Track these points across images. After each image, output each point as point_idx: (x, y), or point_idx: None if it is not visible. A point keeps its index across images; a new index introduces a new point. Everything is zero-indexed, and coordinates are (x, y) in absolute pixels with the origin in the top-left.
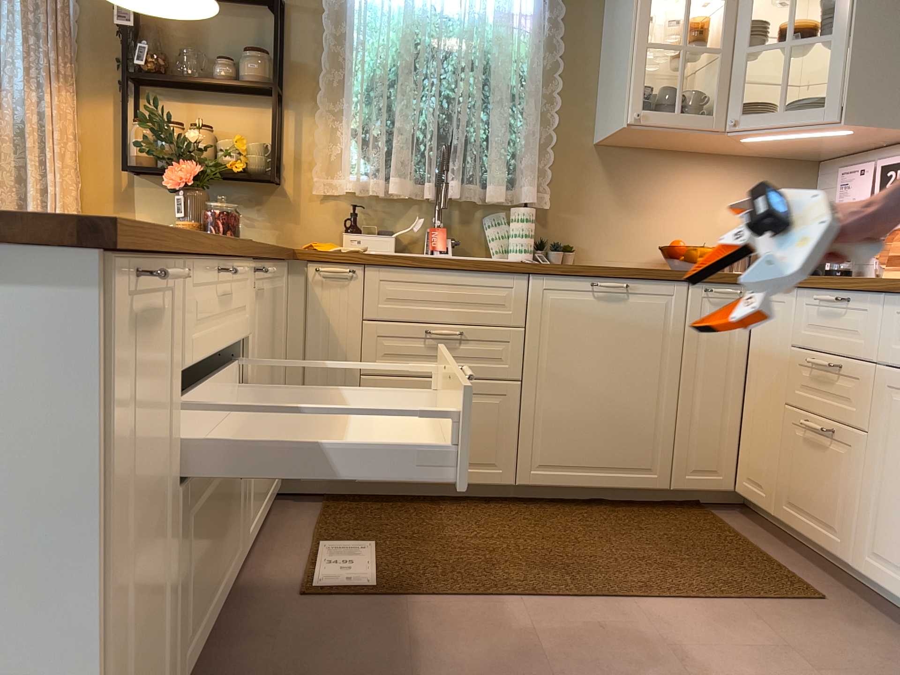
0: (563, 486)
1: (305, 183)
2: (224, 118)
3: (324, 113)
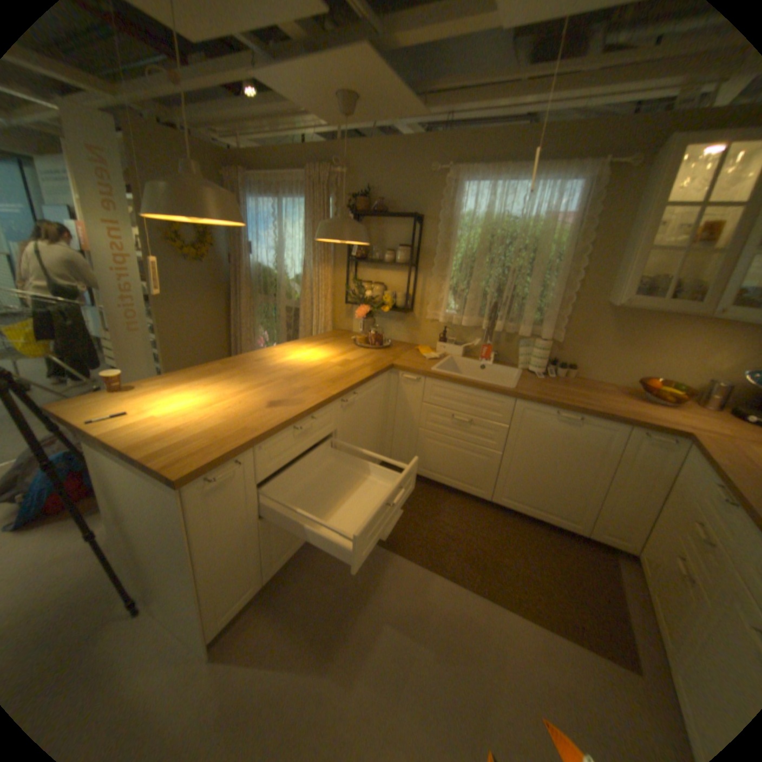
0: (518, 512)
1: (423, 312)
2: (389, 277)
3: (435, 276)
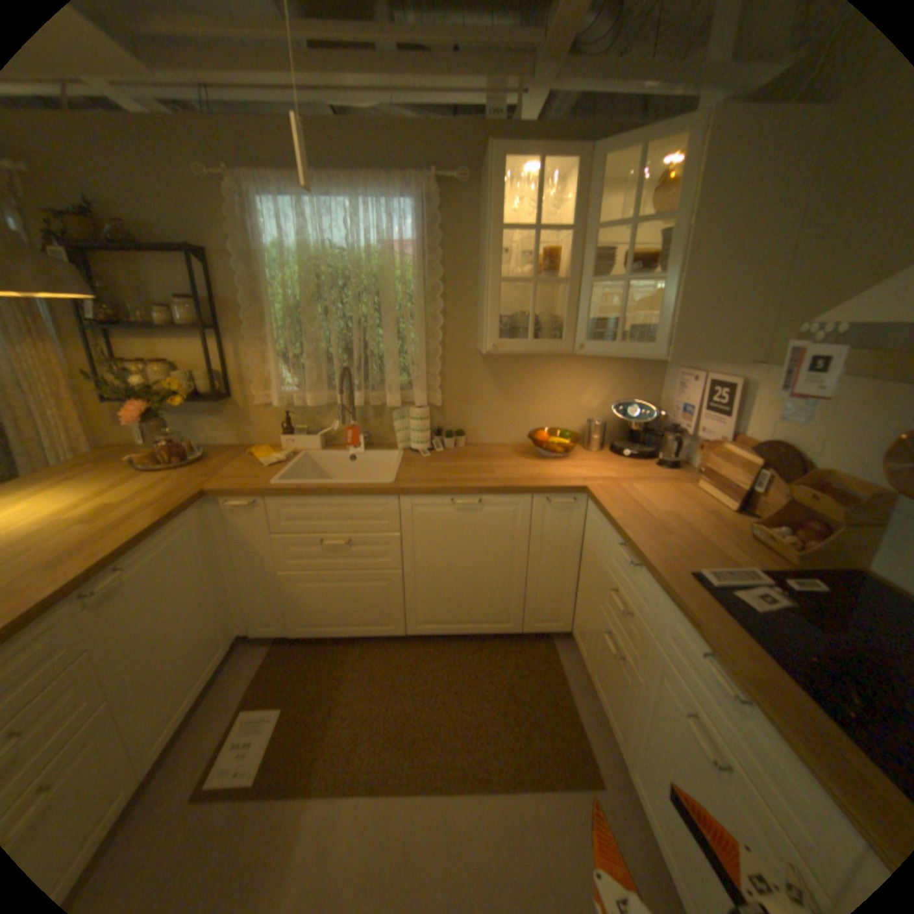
0: (440, 634)
1: (249, 395)
2: (176, 348)
3: (251, 340)
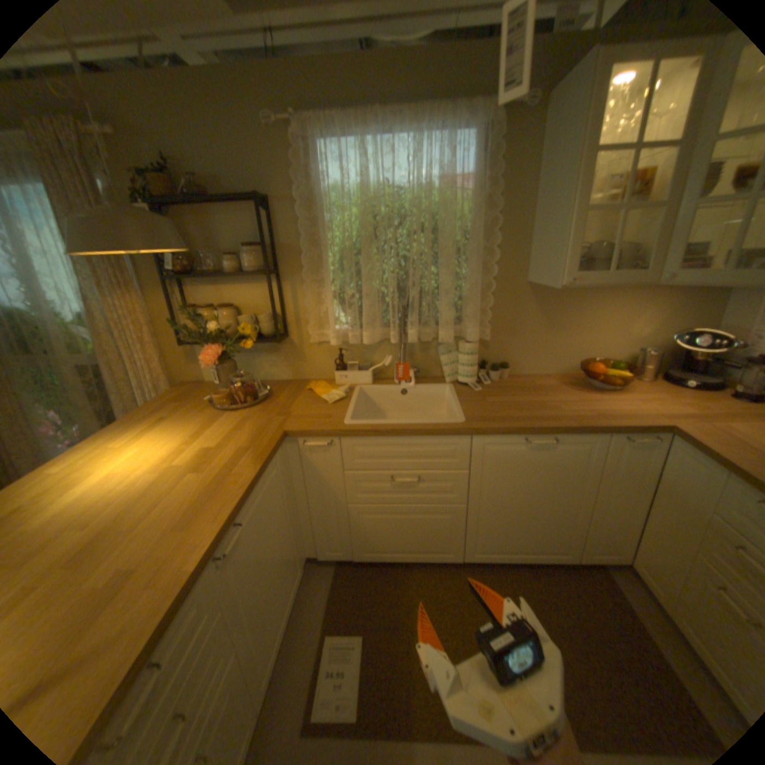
0: (498, 563)
1: (304, 333)
2: (239, 292)
3: (308, 282)
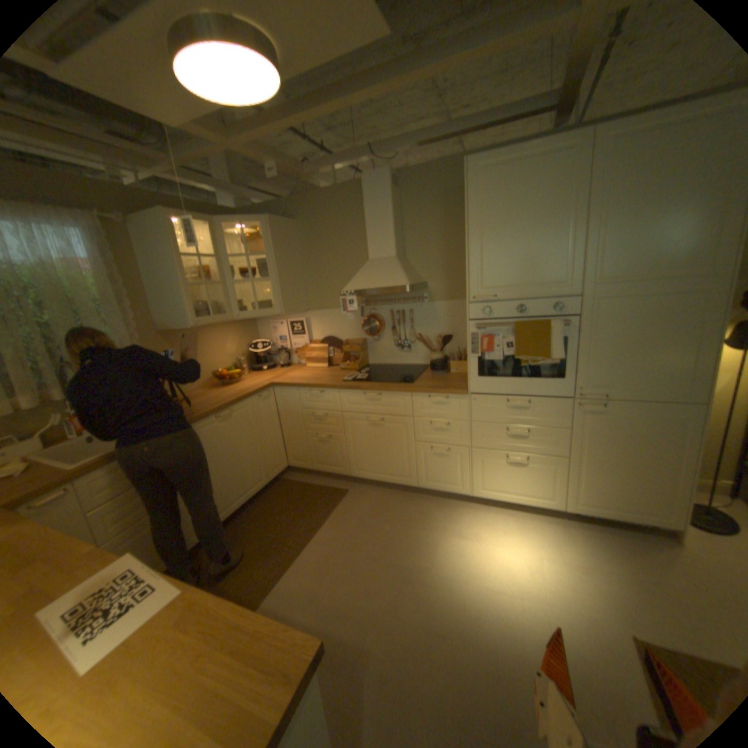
0: (231, 514)
1: None
2: None
3: None
